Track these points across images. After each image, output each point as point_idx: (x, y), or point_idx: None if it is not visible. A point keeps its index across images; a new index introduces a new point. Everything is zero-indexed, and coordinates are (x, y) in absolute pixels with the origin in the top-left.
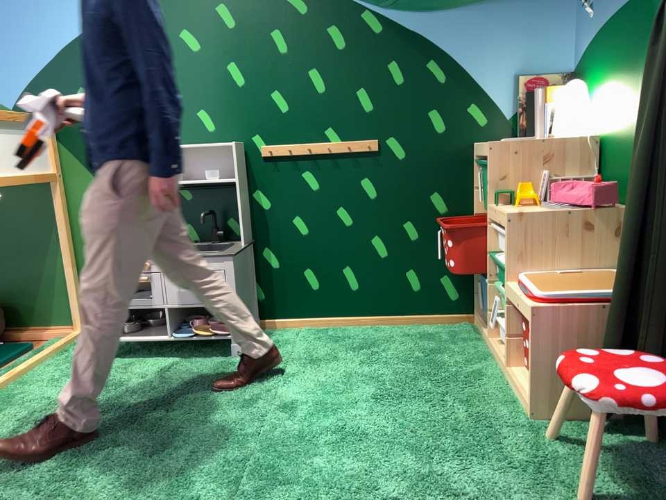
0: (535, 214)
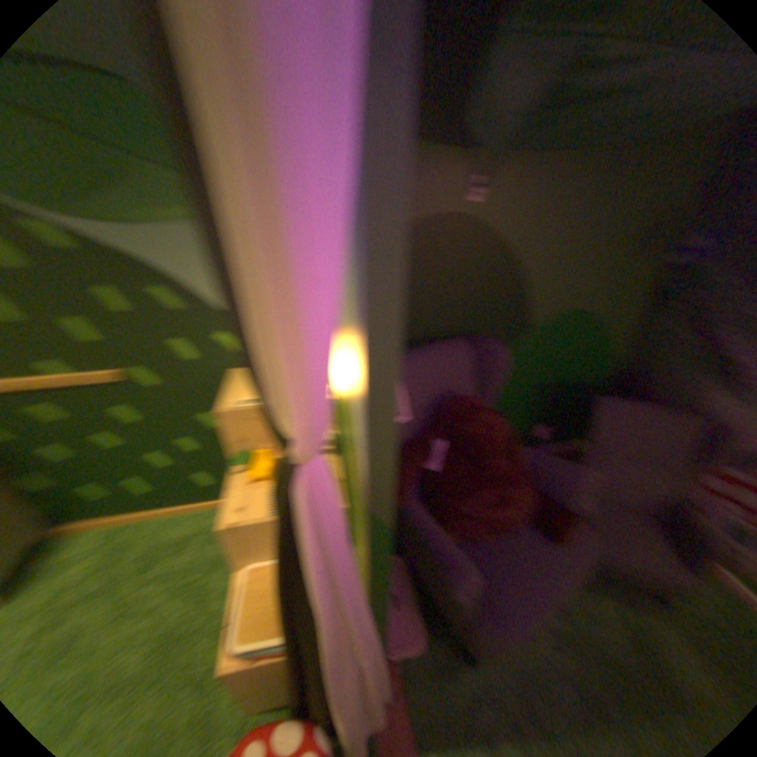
0: (243, 530)
